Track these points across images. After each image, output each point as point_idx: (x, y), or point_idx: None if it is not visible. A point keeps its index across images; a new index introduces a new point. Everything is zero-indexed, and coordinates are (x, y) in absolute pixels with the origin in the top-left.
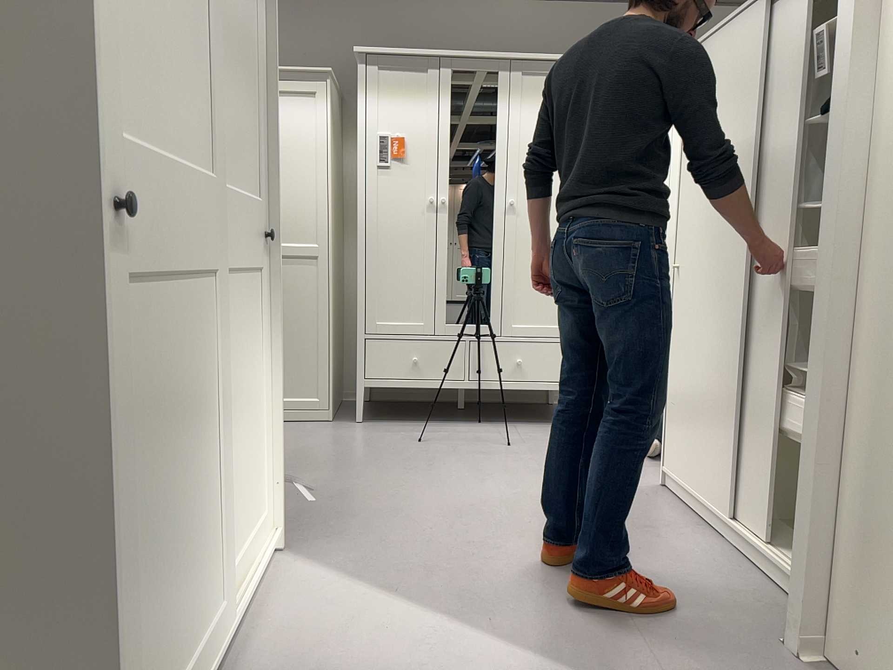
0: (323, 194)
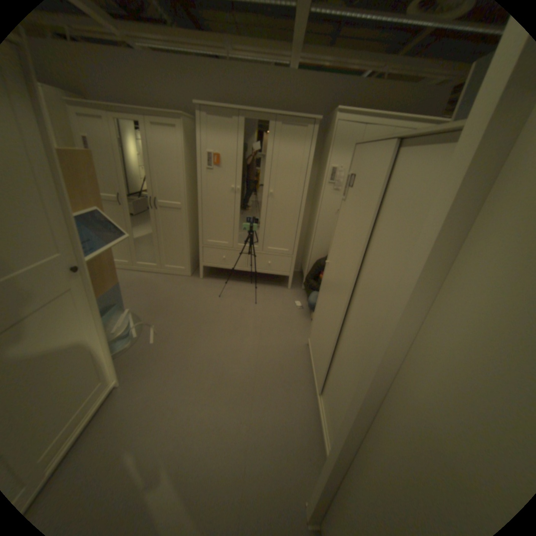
0: (182, 179)
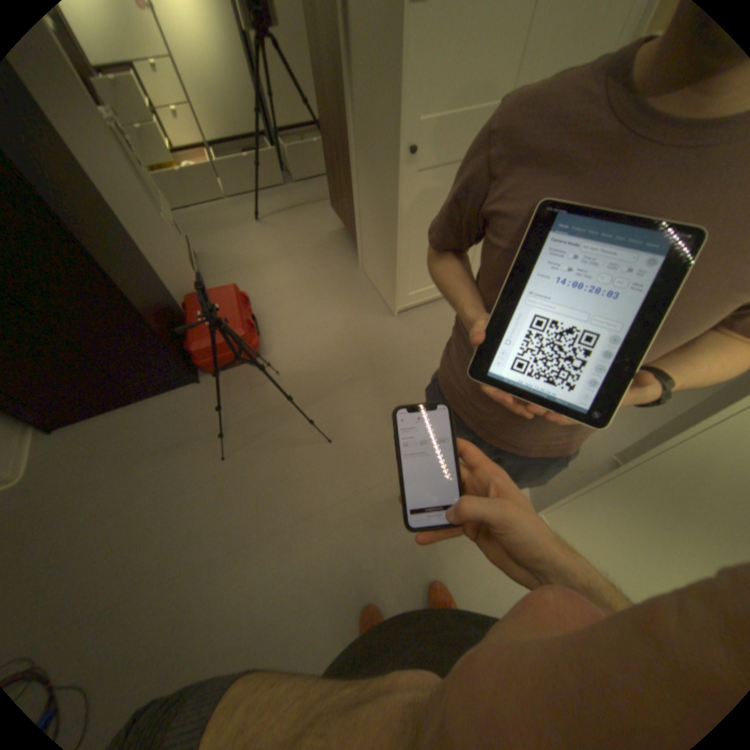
0: None
